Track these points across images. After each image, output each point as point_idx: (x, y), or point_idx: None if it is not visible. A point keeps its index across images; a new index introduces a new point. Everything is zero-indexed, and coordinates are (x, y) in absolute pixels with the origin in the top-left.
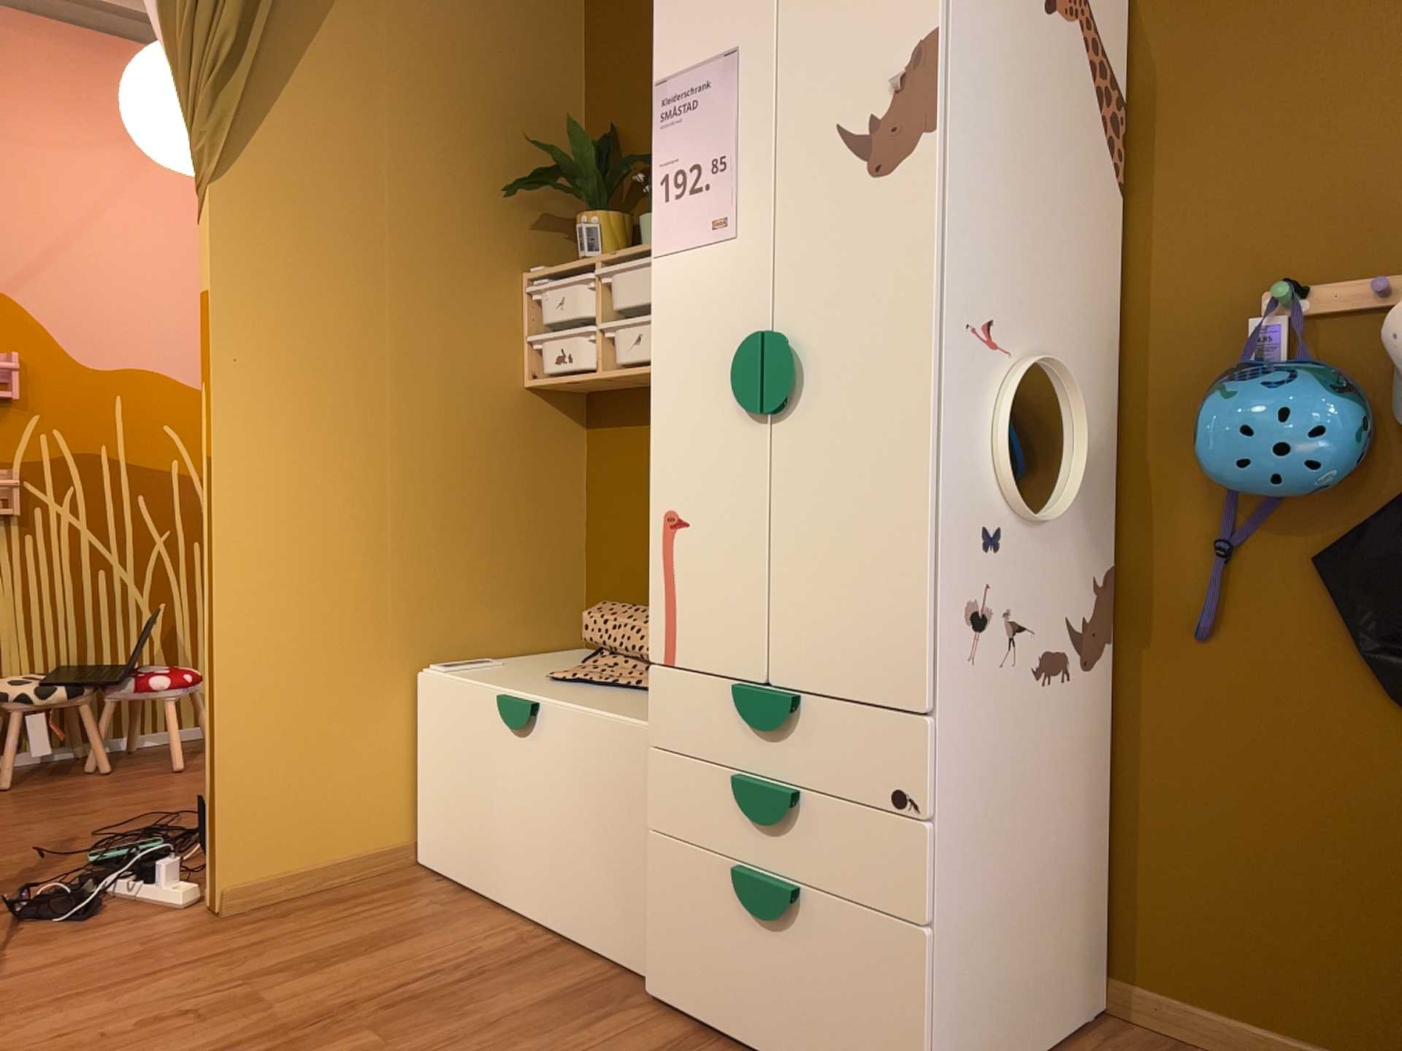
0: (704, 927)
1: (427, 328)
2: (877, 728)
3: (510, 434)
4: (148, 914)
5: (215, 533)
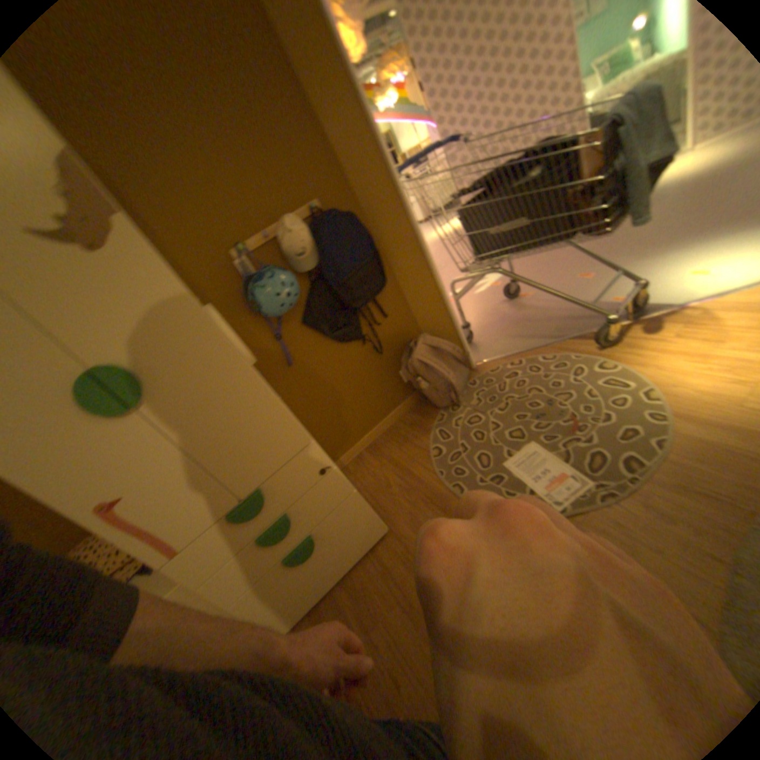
0: (285, 591)
1: None
2: (299, 462)
3: None
4: None
5: None
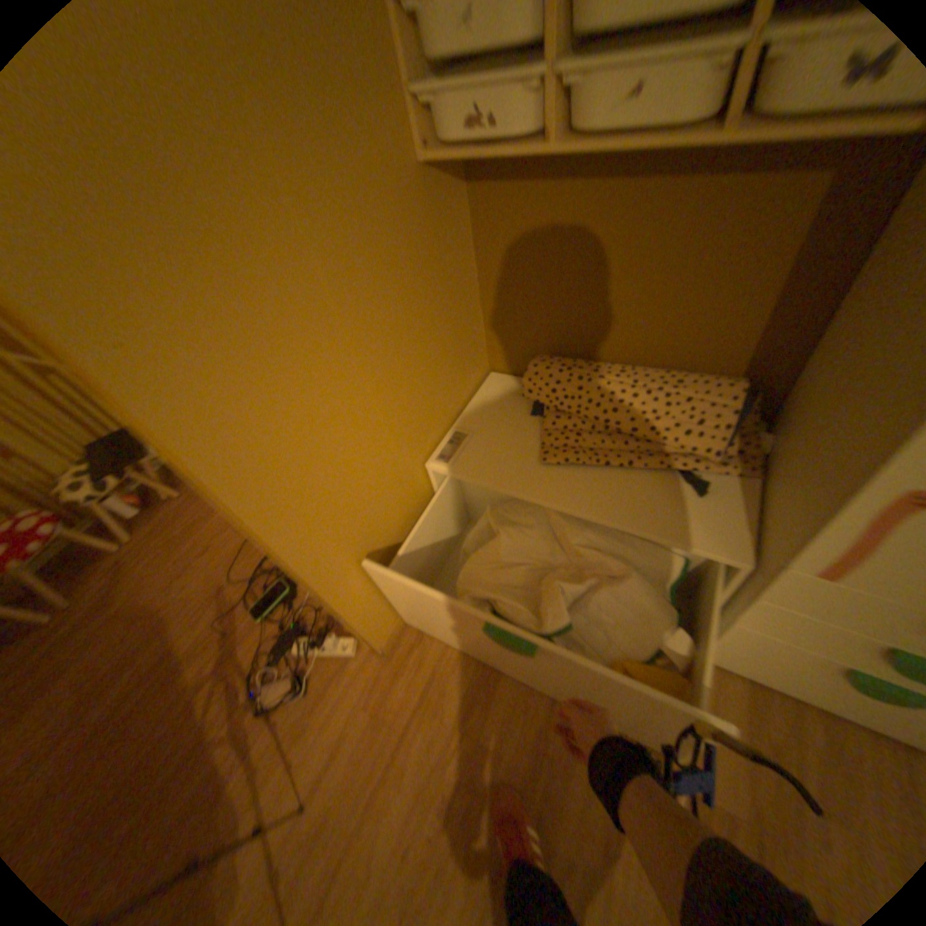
0: (784, 666)
1: (313, 128)
2: None
3: (422, 229)
4: (340, 668)
5: (252, 522)
